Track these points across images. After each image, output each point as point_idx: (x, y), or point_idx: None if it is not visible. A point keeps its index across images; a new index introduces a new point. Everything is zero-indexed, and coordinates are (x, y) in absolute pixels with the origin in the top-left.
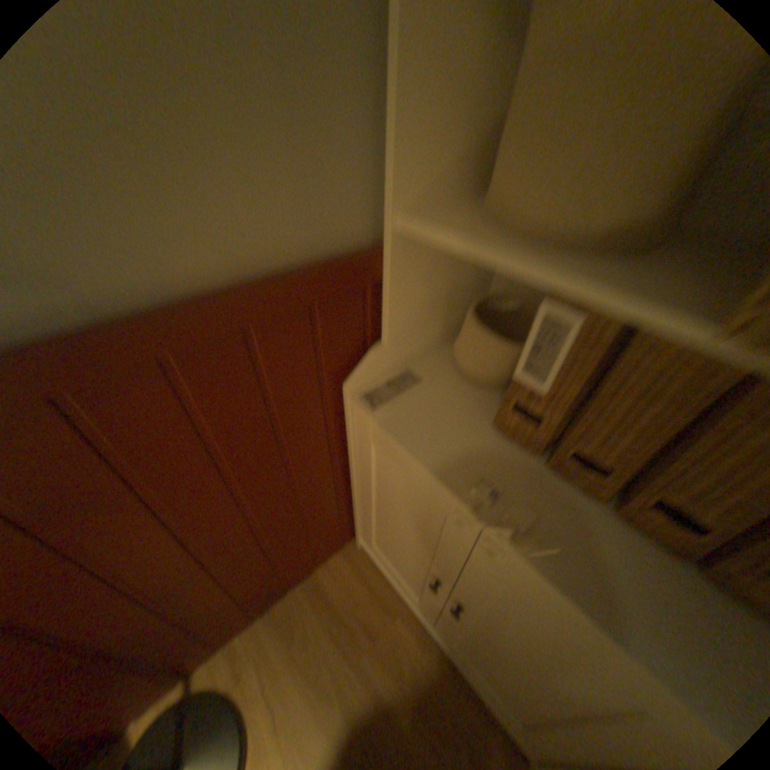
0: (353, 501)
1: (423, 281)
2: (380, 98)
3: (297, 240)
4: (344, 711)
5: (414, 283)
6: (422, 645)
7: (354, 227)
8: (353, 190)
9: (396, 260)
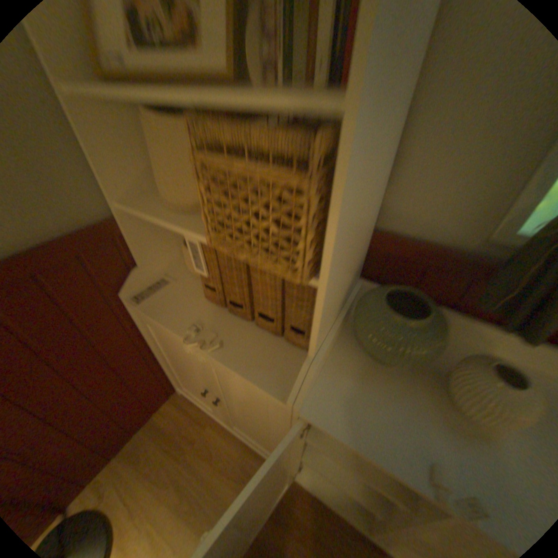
0: (161, 364)
1: (149, 230)
2: (82, 152)
3: (52, 225)
4: (175, 488)
5: (142, 233)
6: (222, 437)
7: (91, 211)
8: (82, 194)
9: (123, 224)
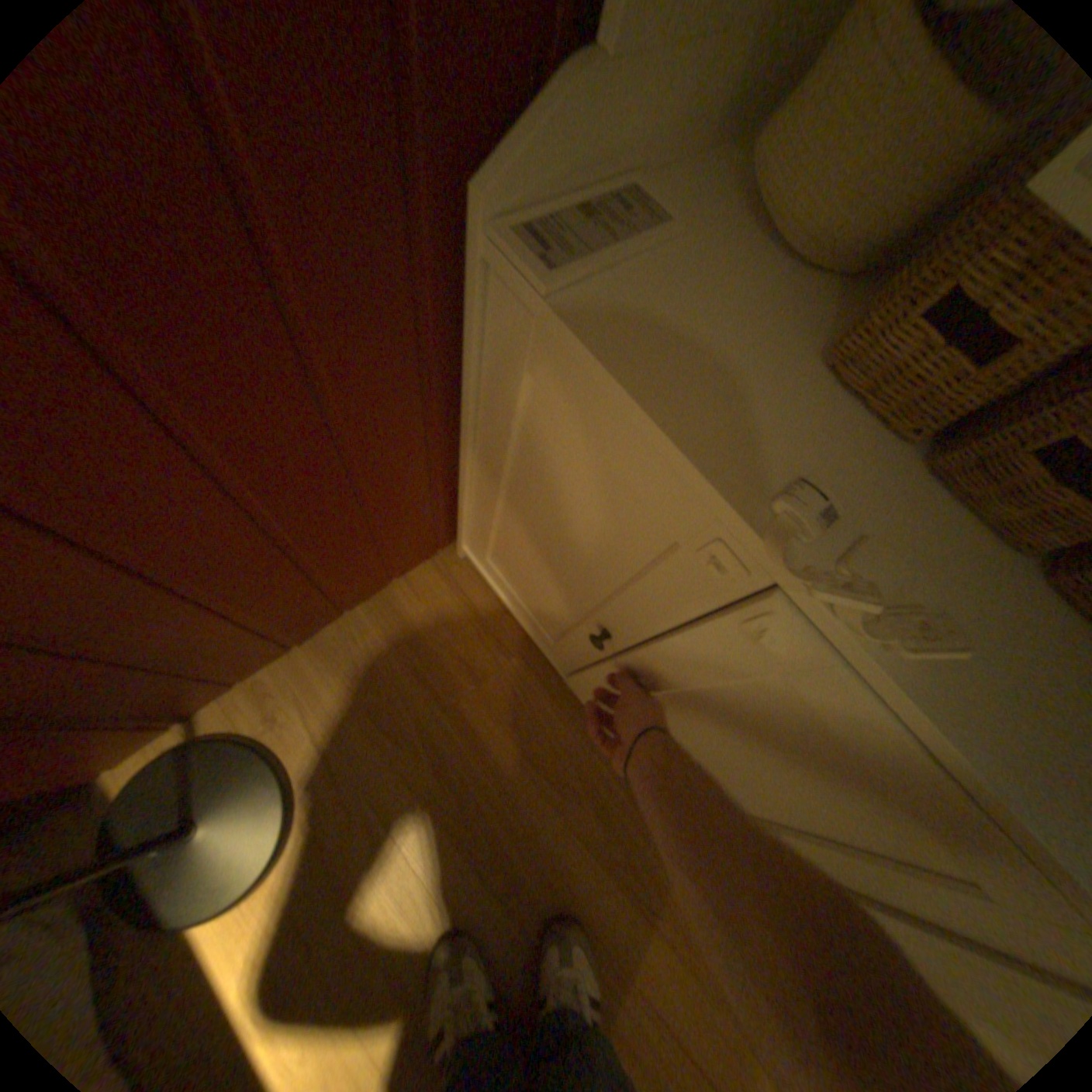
0: (461, 489)
1: None
2: None
3: None
4: (434, 764)
5: None
6: (548, 693)
7: None
8: None
9: None
